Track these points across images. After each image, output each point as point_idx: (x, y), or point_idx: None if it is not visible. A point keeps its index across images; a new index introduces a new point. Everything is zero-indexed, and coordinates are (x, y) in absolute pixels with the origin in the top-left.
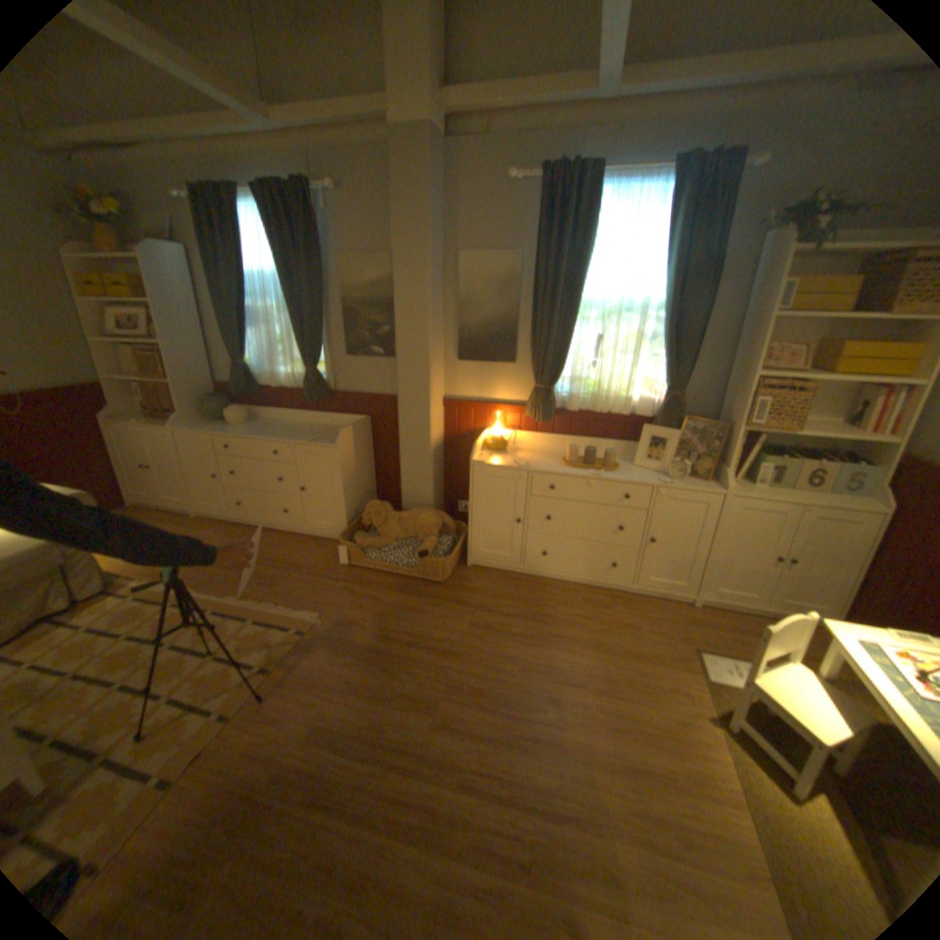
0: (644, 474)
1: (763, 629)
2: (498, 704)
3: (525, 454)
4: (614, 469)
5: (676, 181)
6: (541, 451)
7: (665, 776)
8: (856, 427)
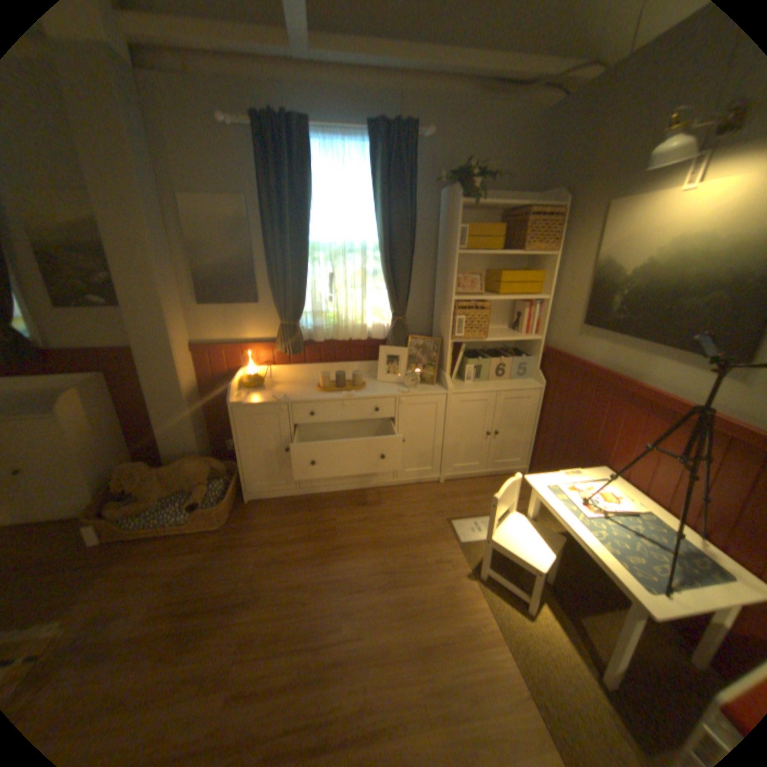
0: (387, 387)
1: (485, 486)
2: (294, 640)
3: (283, 386)
4: (363, 387)
5: (371, 142)
6: (298, 380)
7: (445, 643)
8: (516, 330)
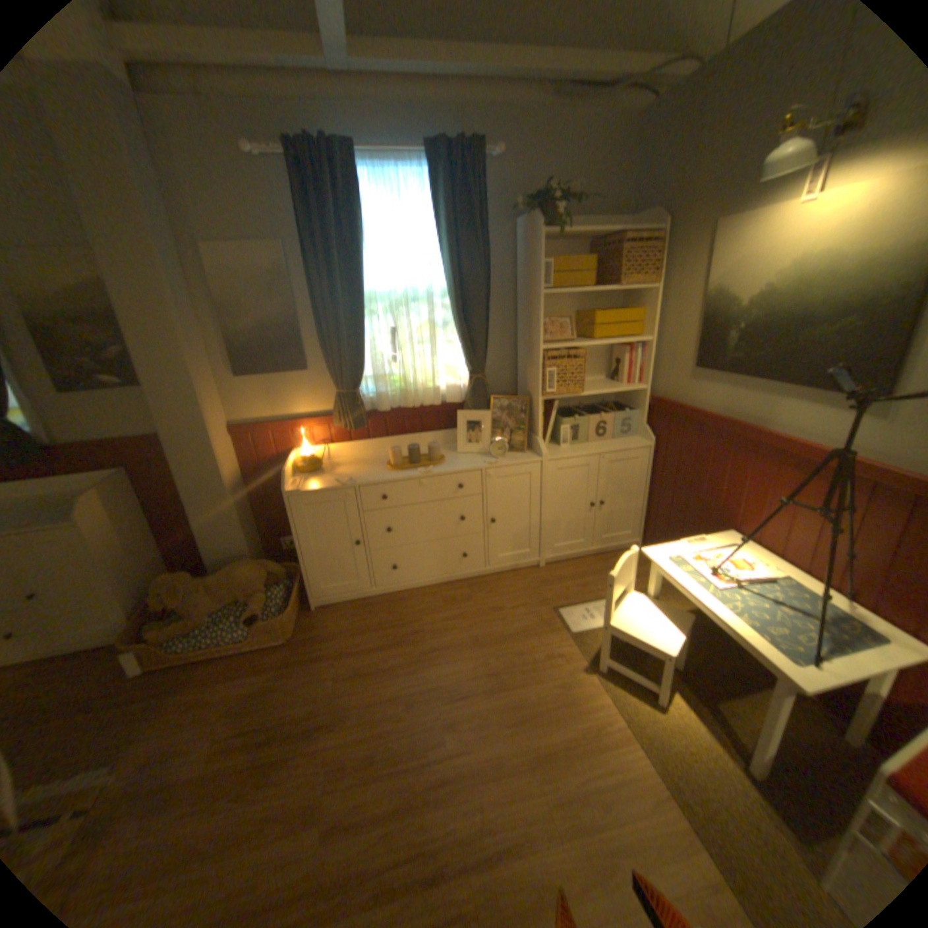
0: (469, 459)
1: (593, 567)
2: (392, 762)
3: (345, 468)
4: (441, 462)
5: (429, 167)
6: (362, 460)
7: (567, 748)
8: (615, 381)
